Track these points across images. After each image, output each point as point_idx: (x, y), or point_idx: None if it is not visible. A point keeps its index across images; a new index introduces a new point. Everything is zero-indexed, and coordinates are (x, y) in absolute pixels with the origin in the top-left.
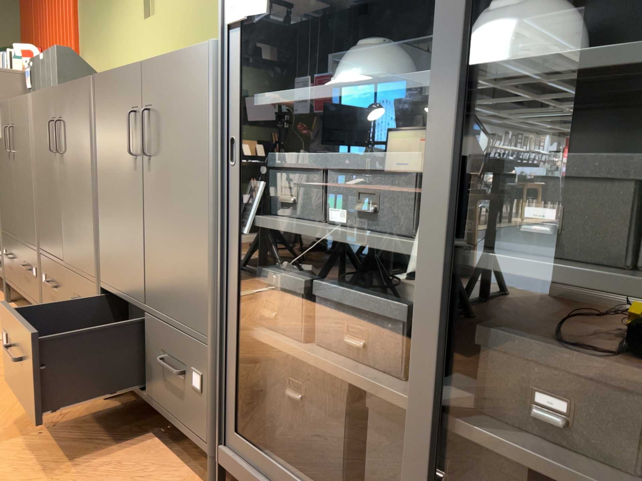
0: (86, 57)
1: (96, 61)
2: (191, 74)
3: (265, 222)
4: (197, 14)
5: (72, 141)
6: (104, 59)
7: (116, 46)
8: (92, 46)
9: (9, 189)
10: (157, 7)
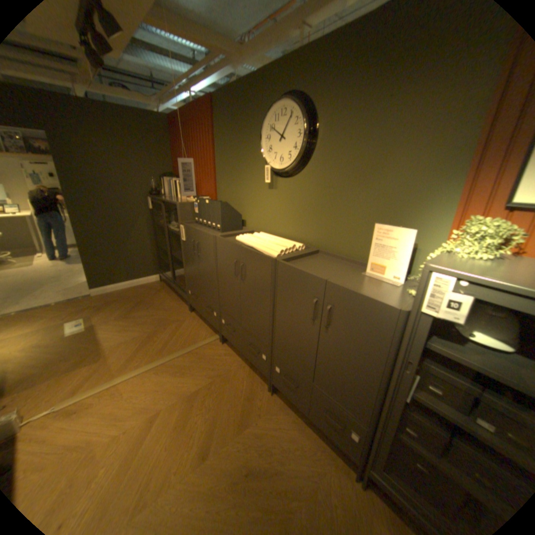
0: (222, 191)
1: (229, 196)
2: (377, 315)
3: (421, 400)
4: (312, 201)
5: (253, 278)
6: (235, 197)
7: (245, 194)
8: (226, 187)
9: (194, 267)
10: (280, 185)
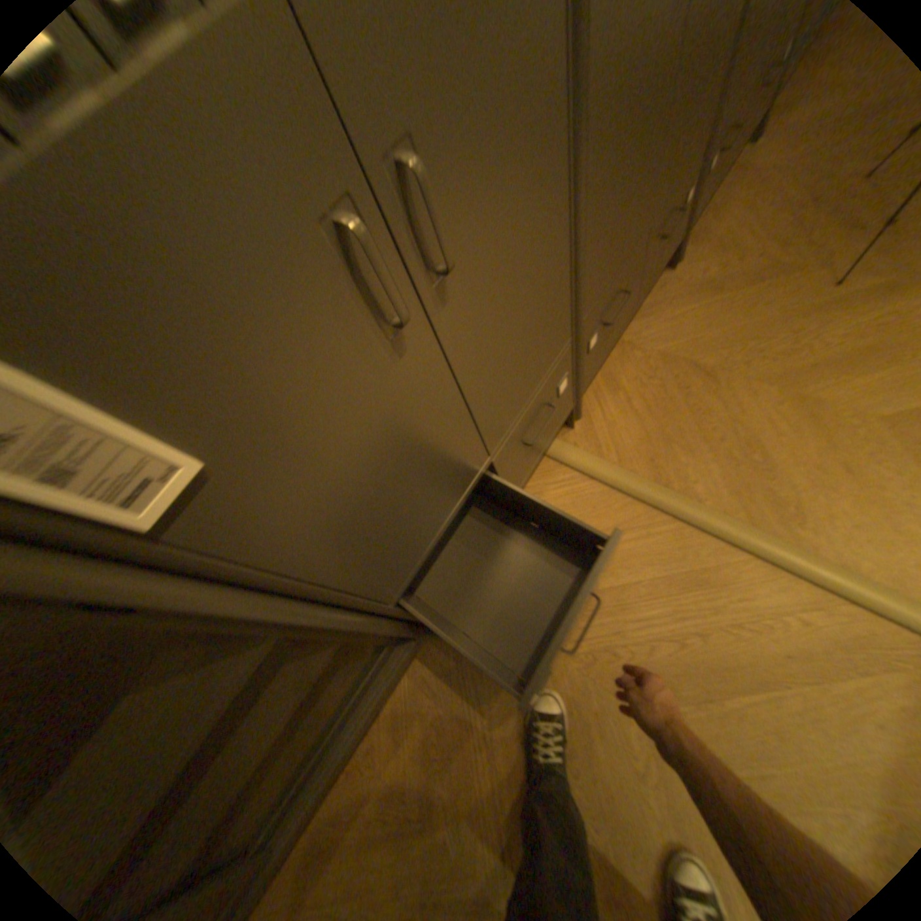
0: None
1: None
2: None
3: None
4: None
5: None
6: None
7: None
8: None
9: (420, 443)
10: None
